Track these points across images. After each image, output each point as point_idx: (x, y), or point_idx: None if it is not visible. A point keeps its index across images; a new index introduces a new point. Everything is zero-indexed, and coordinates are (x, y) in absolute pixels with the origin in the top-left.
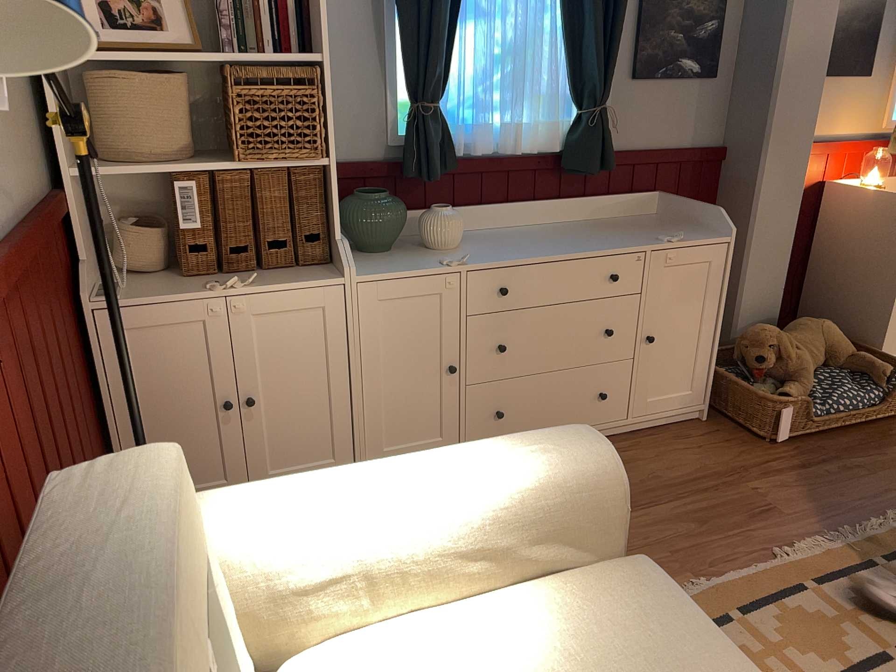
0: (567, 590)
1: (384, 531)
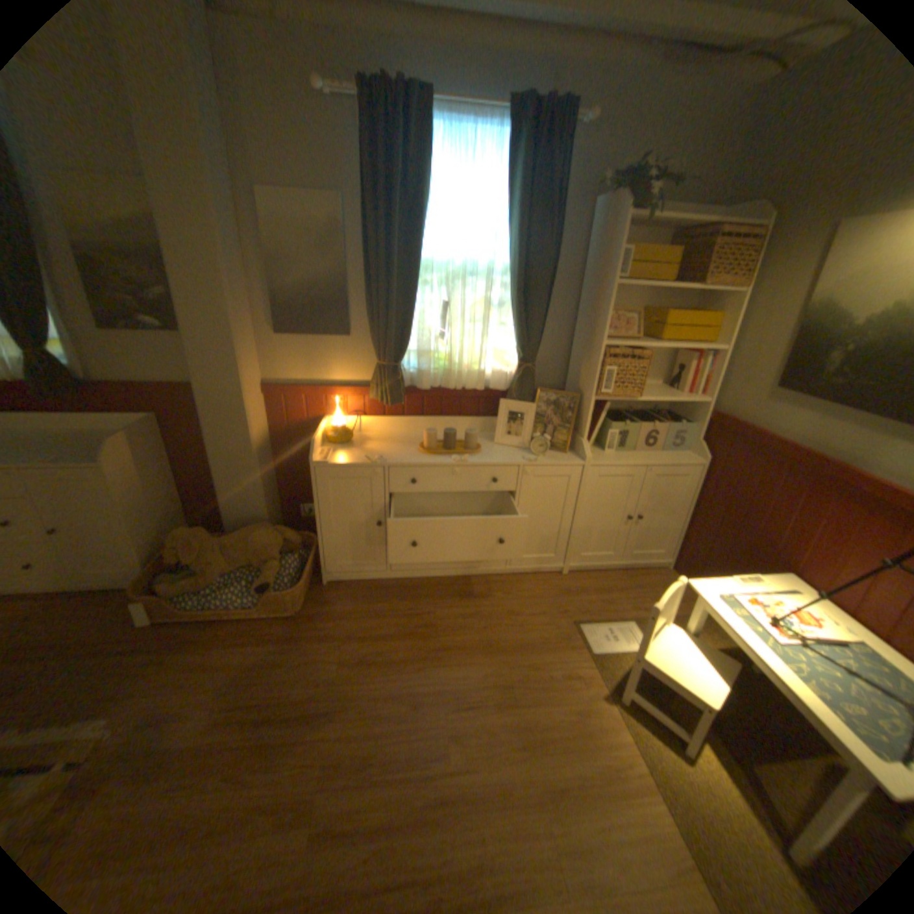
0: None
1: None
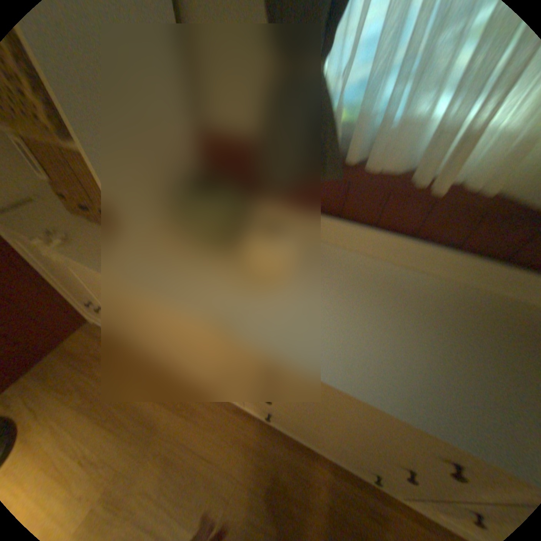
0: None
1: None
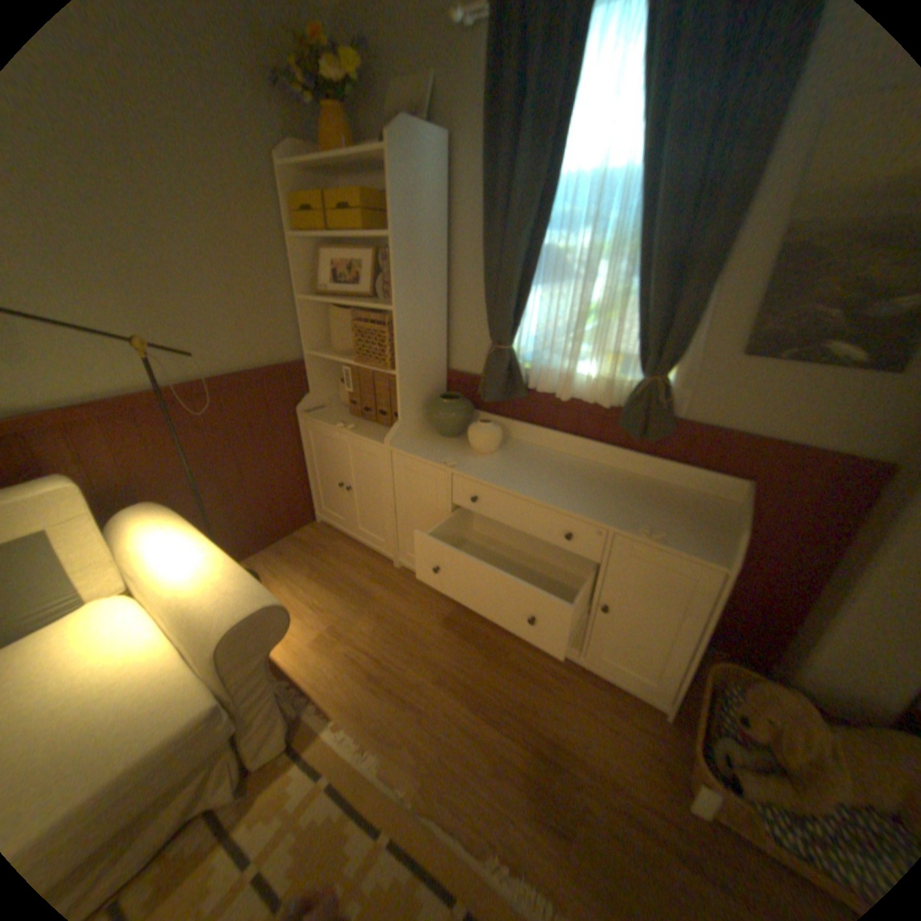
0: (168, 676)
1: (146, 575)
